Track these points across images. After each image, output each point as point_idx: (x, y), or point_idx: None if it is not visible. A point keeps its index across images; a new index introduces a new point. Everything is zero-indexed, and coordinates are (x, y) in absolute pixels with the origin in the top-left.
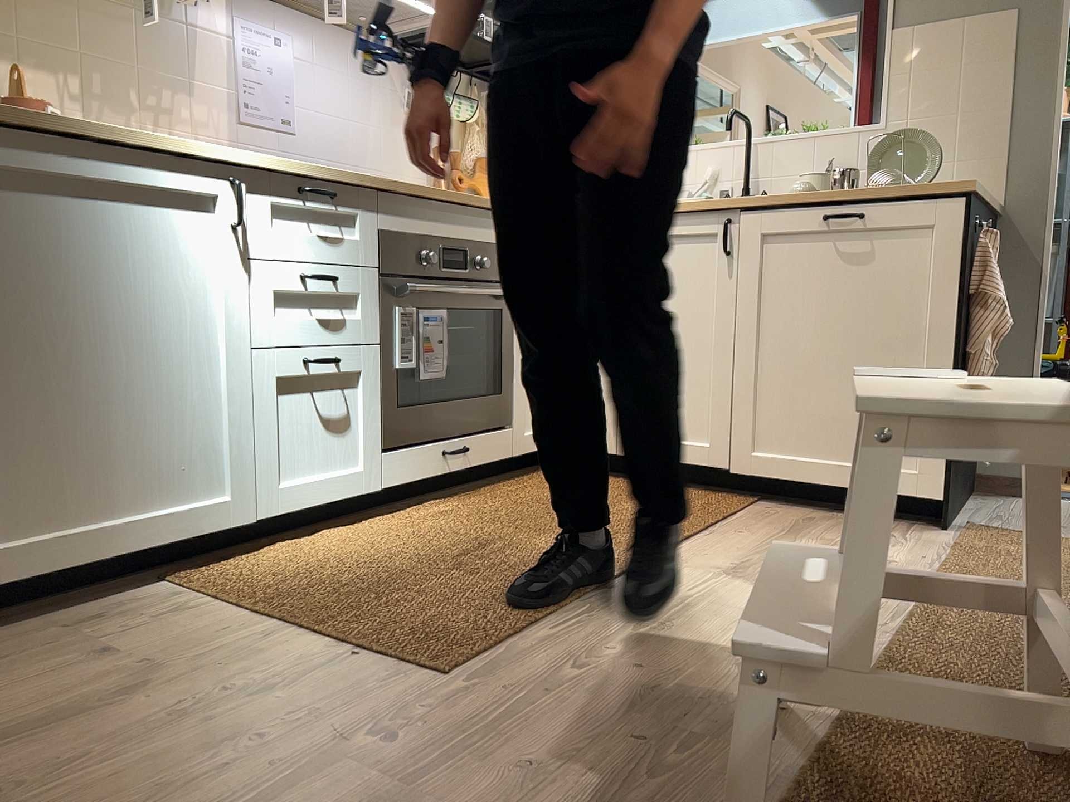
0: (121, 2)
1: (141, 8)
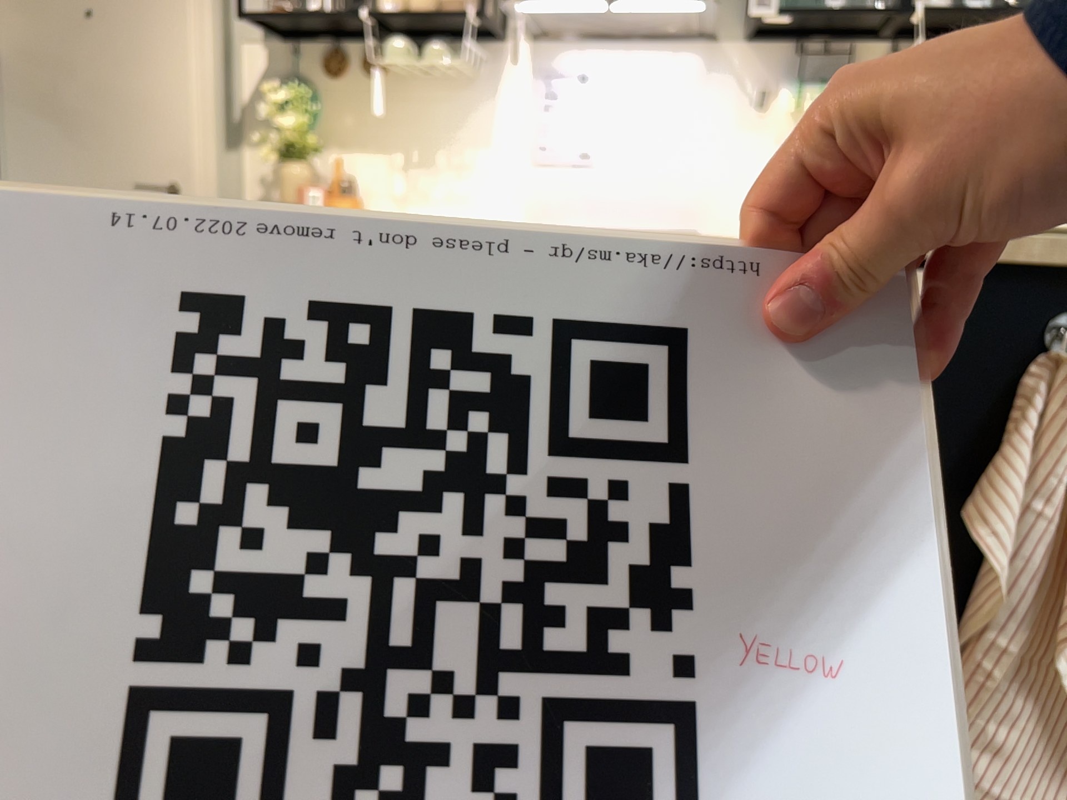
0: (433, 83)
1: (448, 83)
